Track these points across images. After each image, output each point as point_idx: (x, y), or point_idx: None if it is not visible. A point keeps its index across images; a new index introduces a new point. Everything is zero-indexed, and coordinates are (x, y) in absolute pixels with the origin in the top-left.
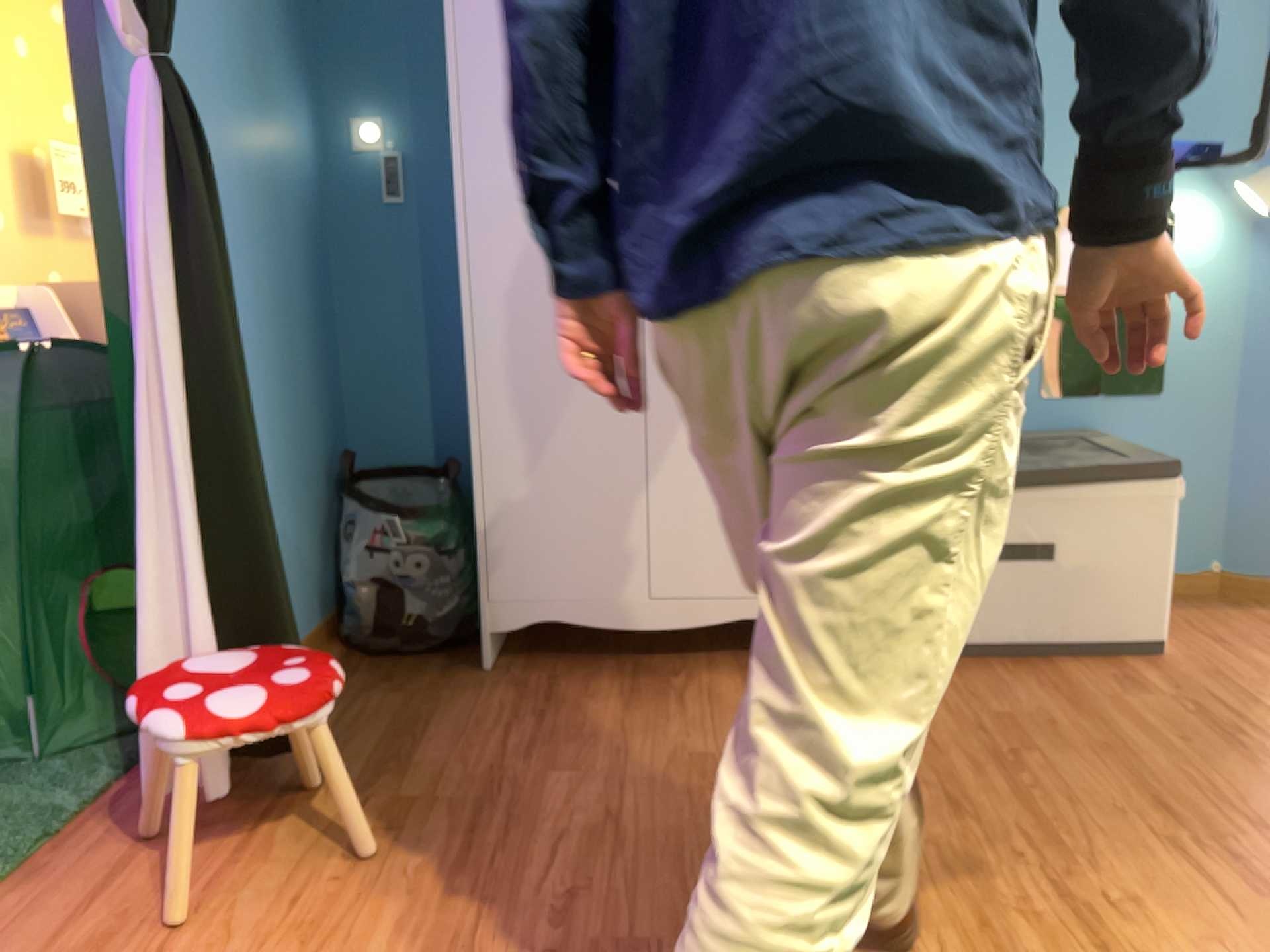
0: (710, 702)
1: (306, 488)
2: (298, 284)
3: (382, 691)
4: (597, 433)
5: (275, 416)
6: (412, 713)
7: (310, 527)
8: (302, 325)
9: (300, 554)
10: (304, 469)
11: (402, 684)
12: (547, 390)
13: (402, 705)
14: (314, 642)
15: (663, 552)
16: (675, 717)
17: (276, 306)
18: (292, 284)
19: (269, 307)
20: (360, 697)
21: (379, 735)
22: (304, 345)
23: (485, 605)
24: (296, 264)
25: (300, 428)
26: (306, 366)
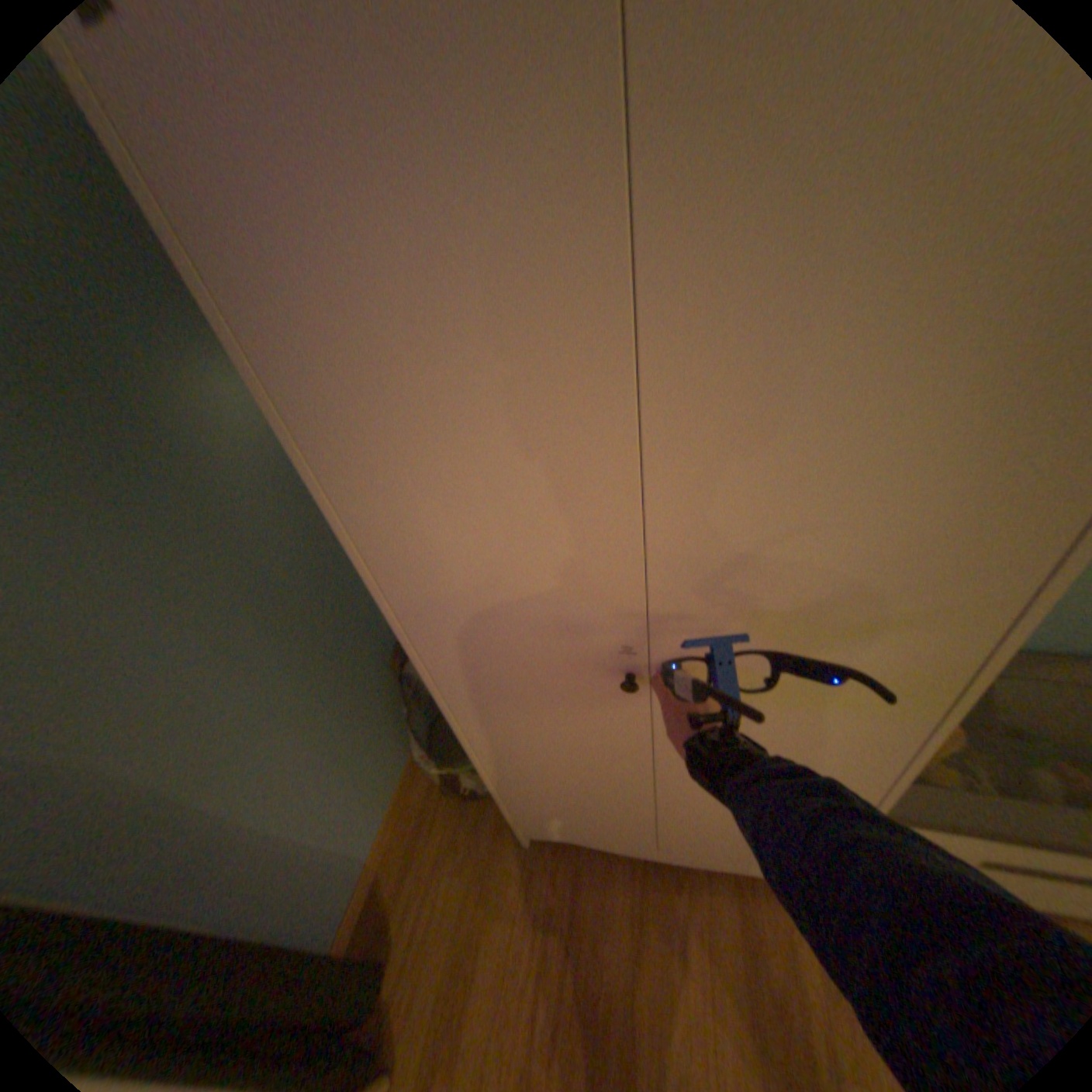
0: (714, 968)
1: (368, 708)
2: (296, 575)
3: (451, 878)
4: (605, 783)
5: (309, 718)
6: (471, 932)
7: (381, 725)
8: (316, 602)
9: (377, 754)
10: (361, 699)
11: (466, 867)
12: (547, 755)
13: (464, 913)
14: (407, 785)
15: (674, 826)
16: (683, 997)
17: (272, 634)
18: (288, 586)
19: (262, 647)
20: (436, 889)
21: (444, 978)
22: (326, 615)
23: (520, 829)
24: (286, 560)
25: (346, 680)
26: (334, 627)
